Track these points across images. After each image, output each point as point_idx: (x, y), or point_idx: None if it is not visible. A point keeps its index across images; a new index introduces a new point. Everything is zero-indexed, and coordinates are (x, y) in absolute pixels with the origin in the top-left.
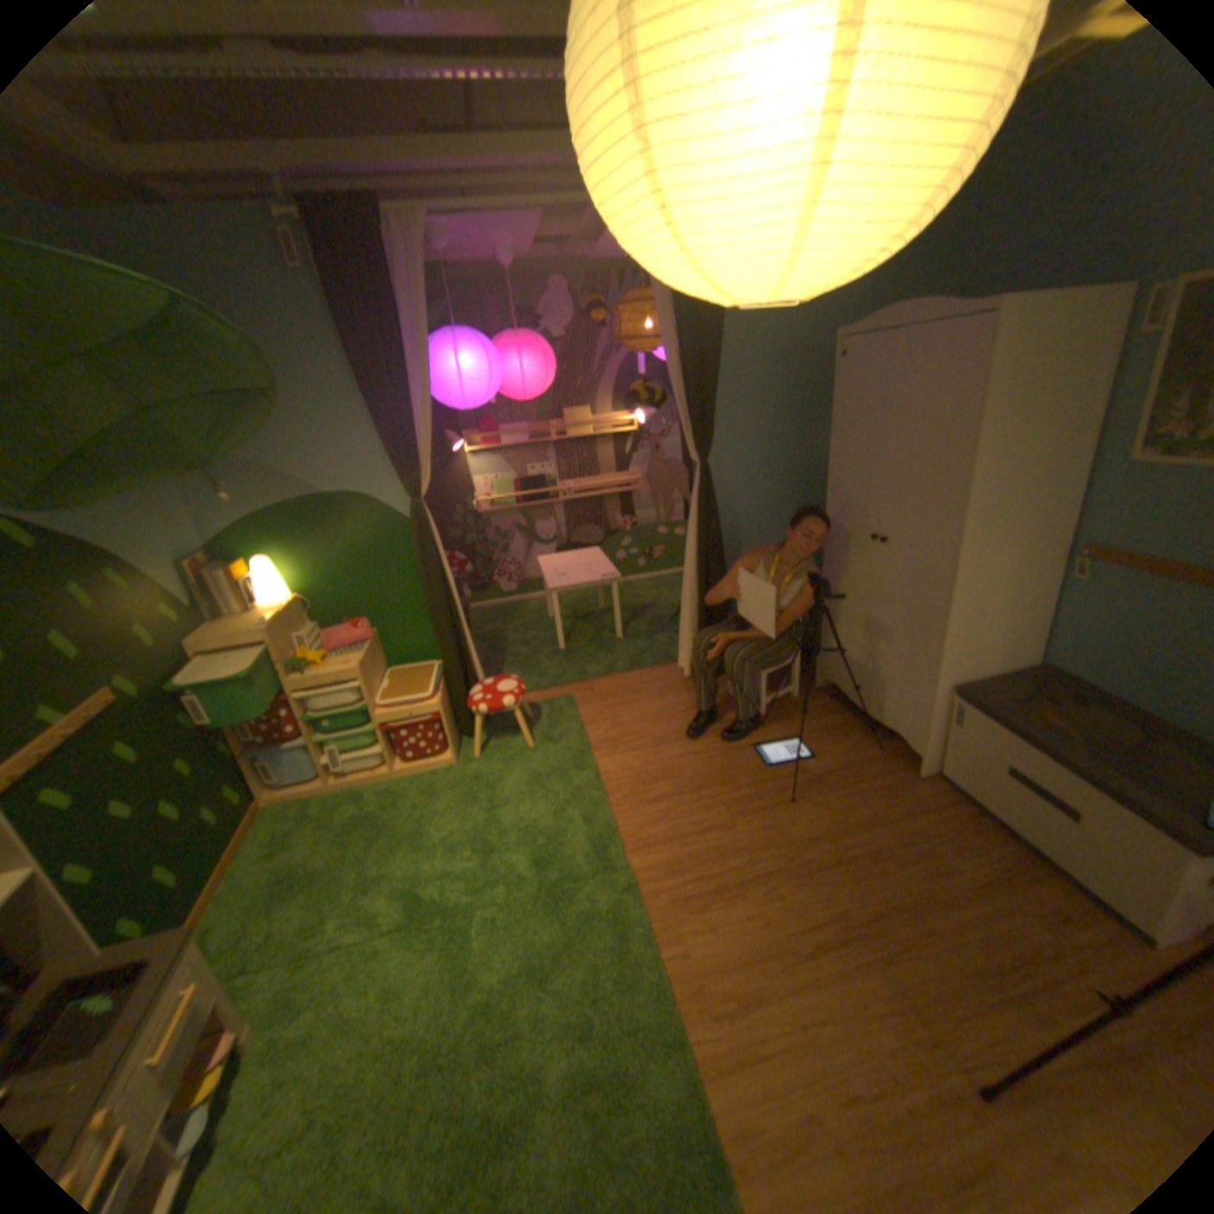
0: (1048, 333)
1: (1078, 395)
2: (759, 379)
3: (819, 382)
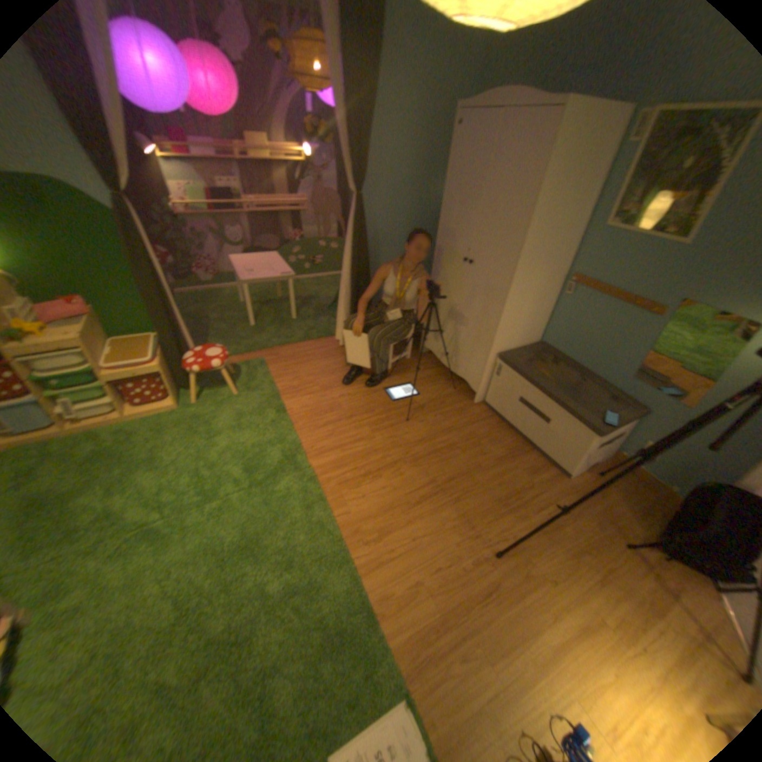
0: (587, 131)
1: (591, 179)
2: (401, 133)
3: (440, 144)
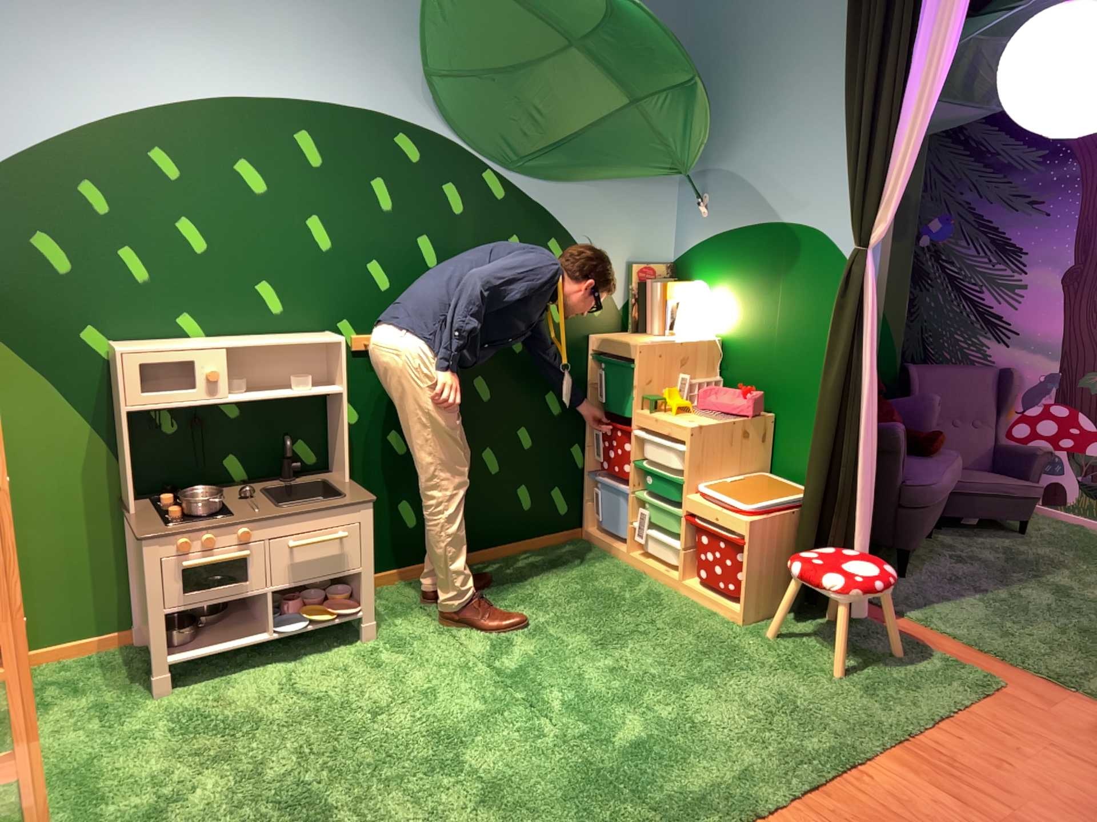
0: None
1: None
2: None
3: None
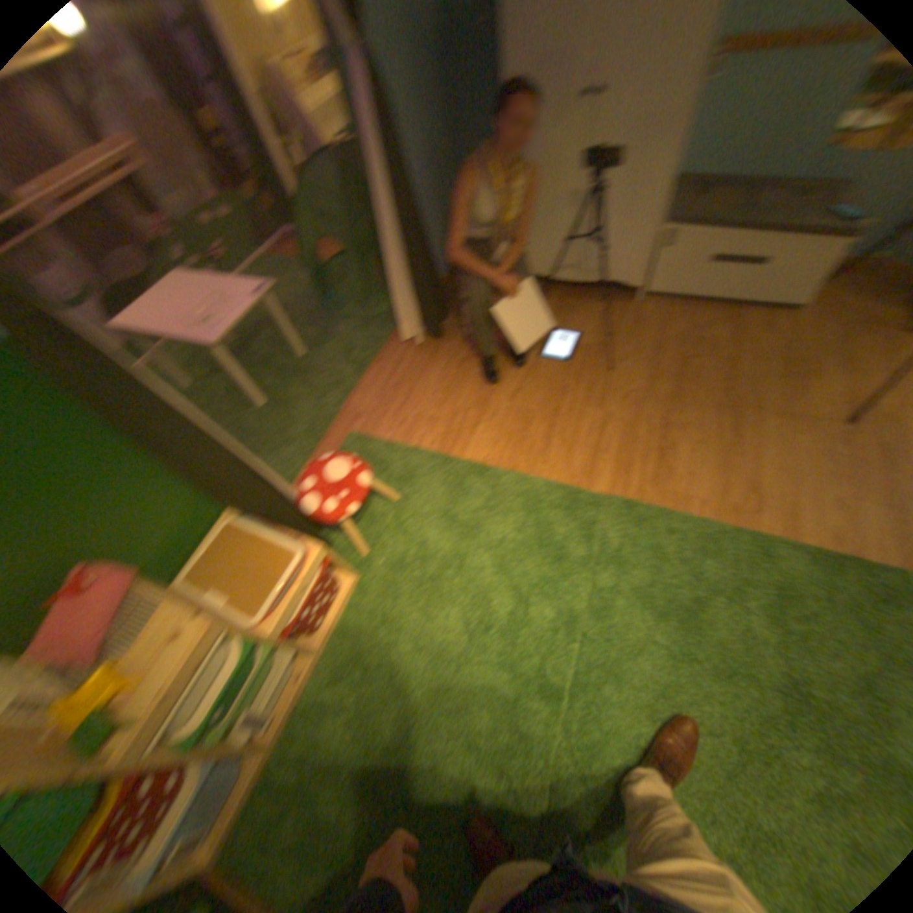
0: None
1: None
2: None
3: None
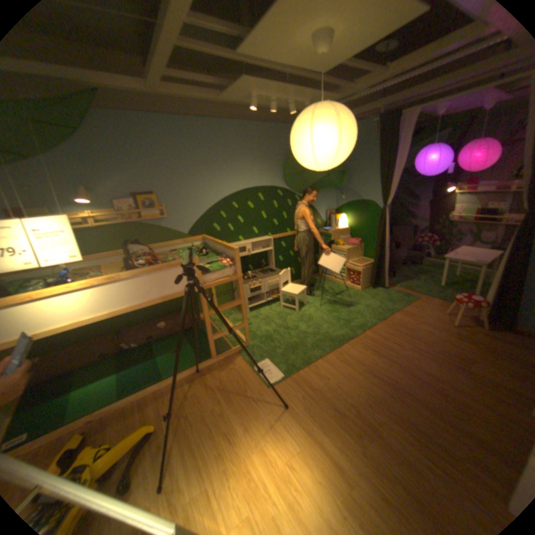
0: None
1: None
2: None
3: None
